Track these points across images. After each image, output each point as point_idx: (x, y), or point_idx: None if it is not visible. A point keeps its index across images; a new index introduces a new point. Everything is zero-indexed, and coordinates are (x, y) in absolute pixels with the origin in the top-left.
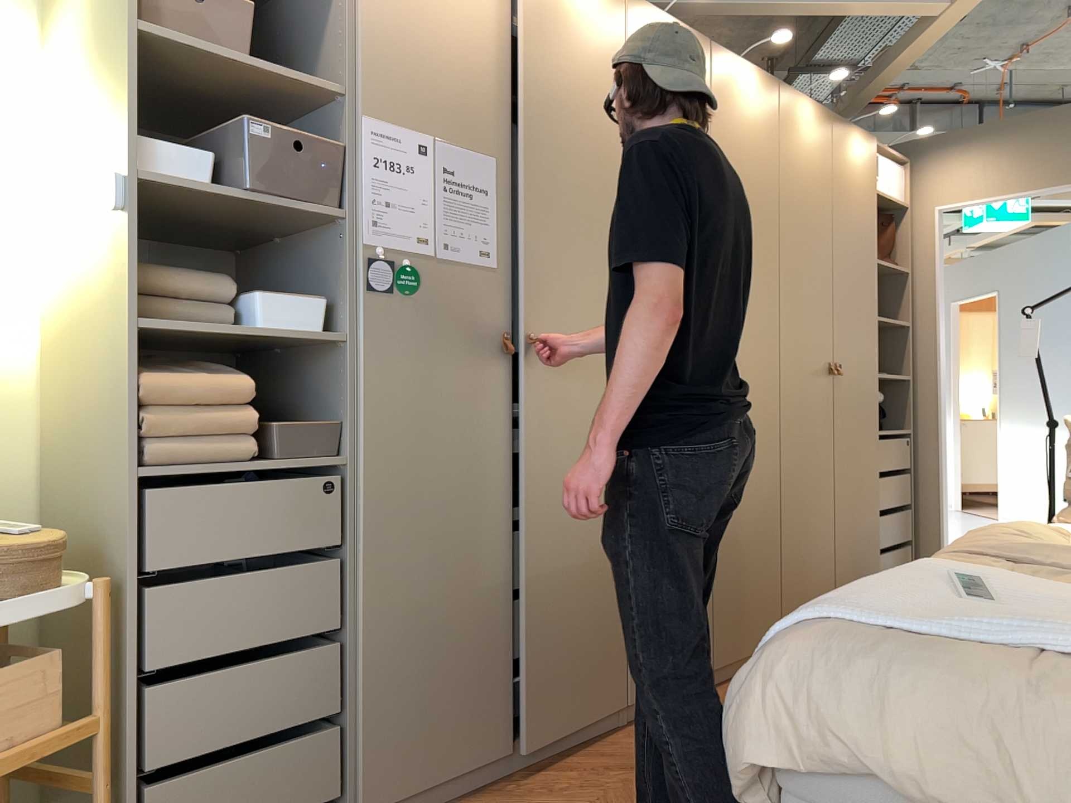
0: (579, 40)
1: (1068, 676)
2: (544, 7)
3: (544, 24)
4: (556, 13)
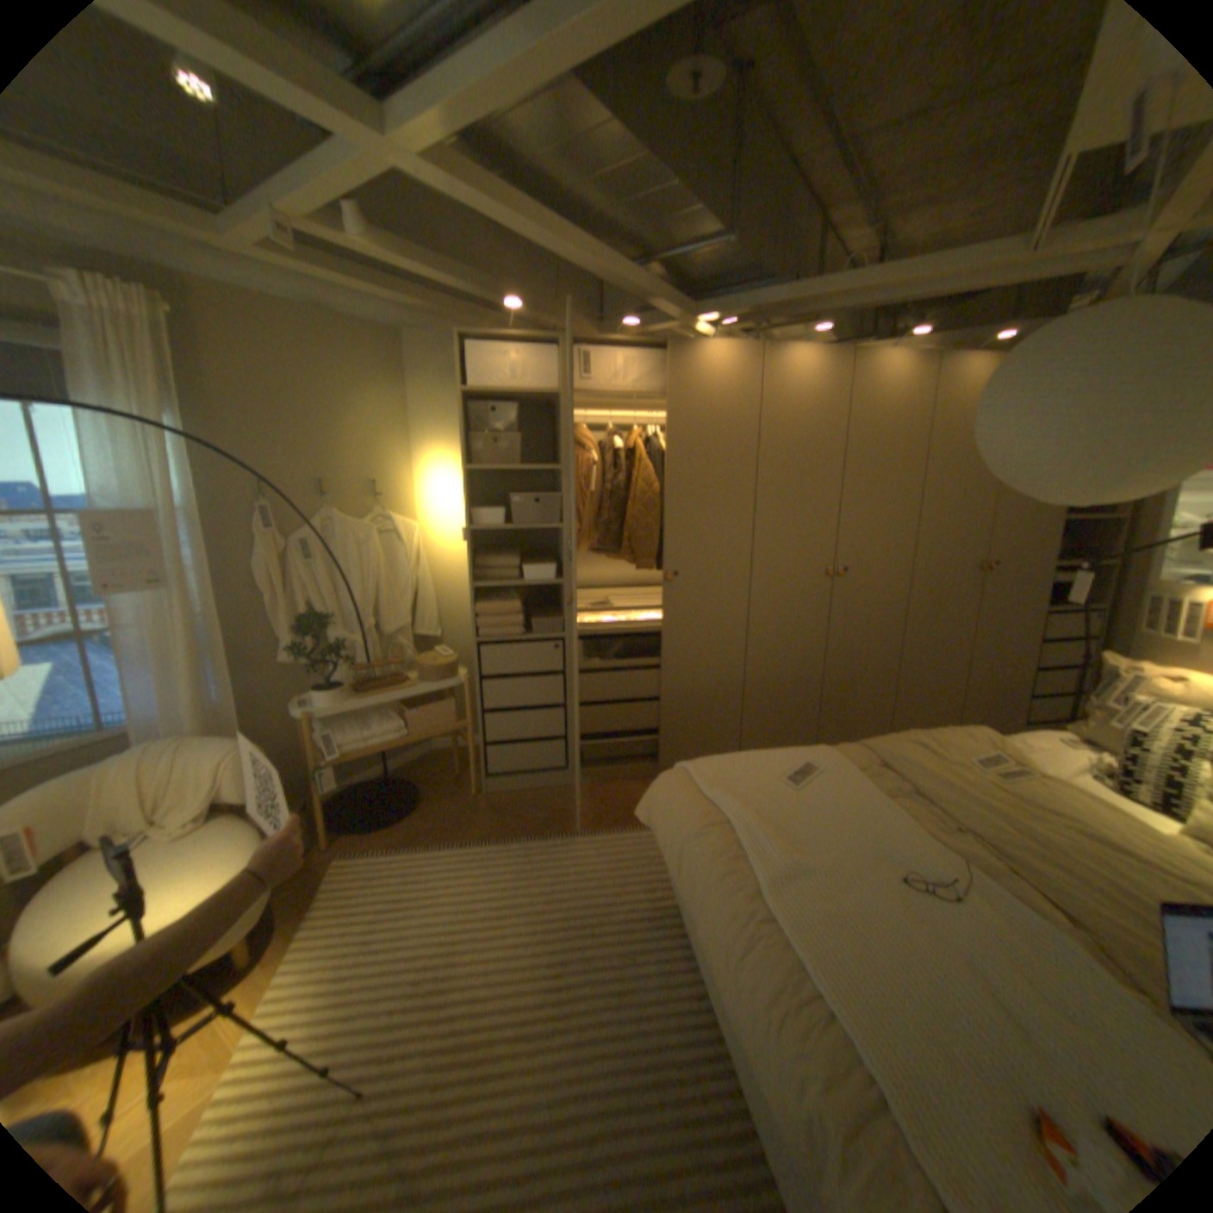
0: (716, 393)
1: (721, 834)
2: (688, 381)
3: (688, 392)
4: (698, 381)
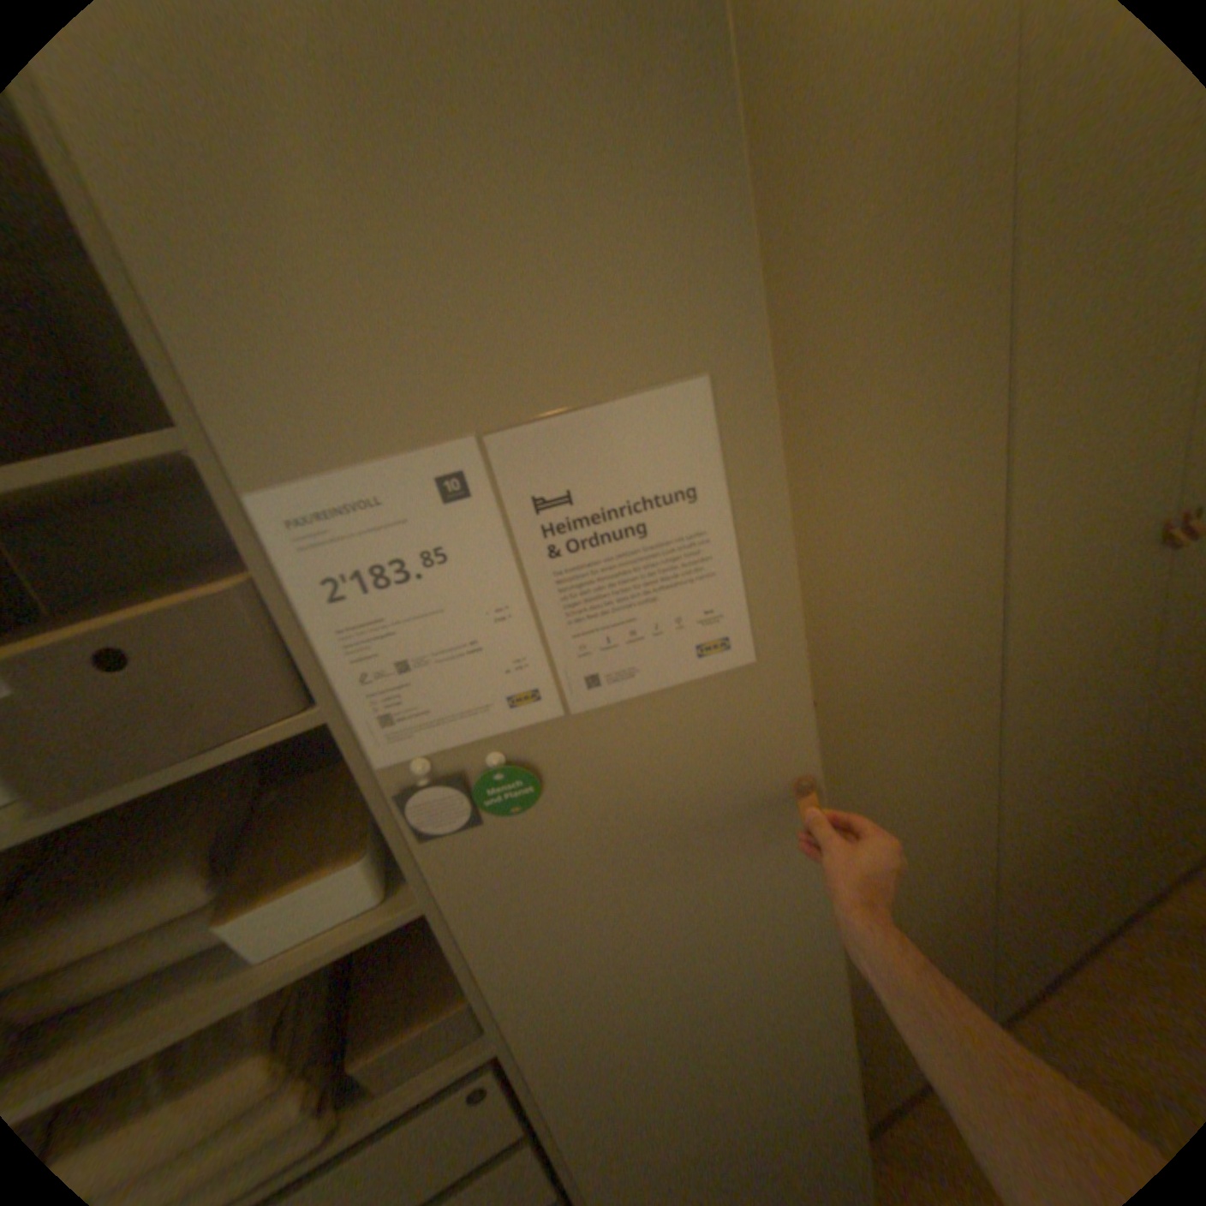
0: None
1: None
2: None
3: None
4: None
